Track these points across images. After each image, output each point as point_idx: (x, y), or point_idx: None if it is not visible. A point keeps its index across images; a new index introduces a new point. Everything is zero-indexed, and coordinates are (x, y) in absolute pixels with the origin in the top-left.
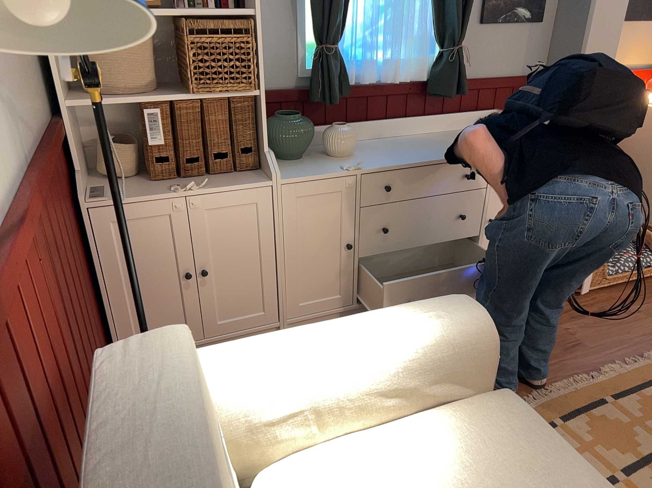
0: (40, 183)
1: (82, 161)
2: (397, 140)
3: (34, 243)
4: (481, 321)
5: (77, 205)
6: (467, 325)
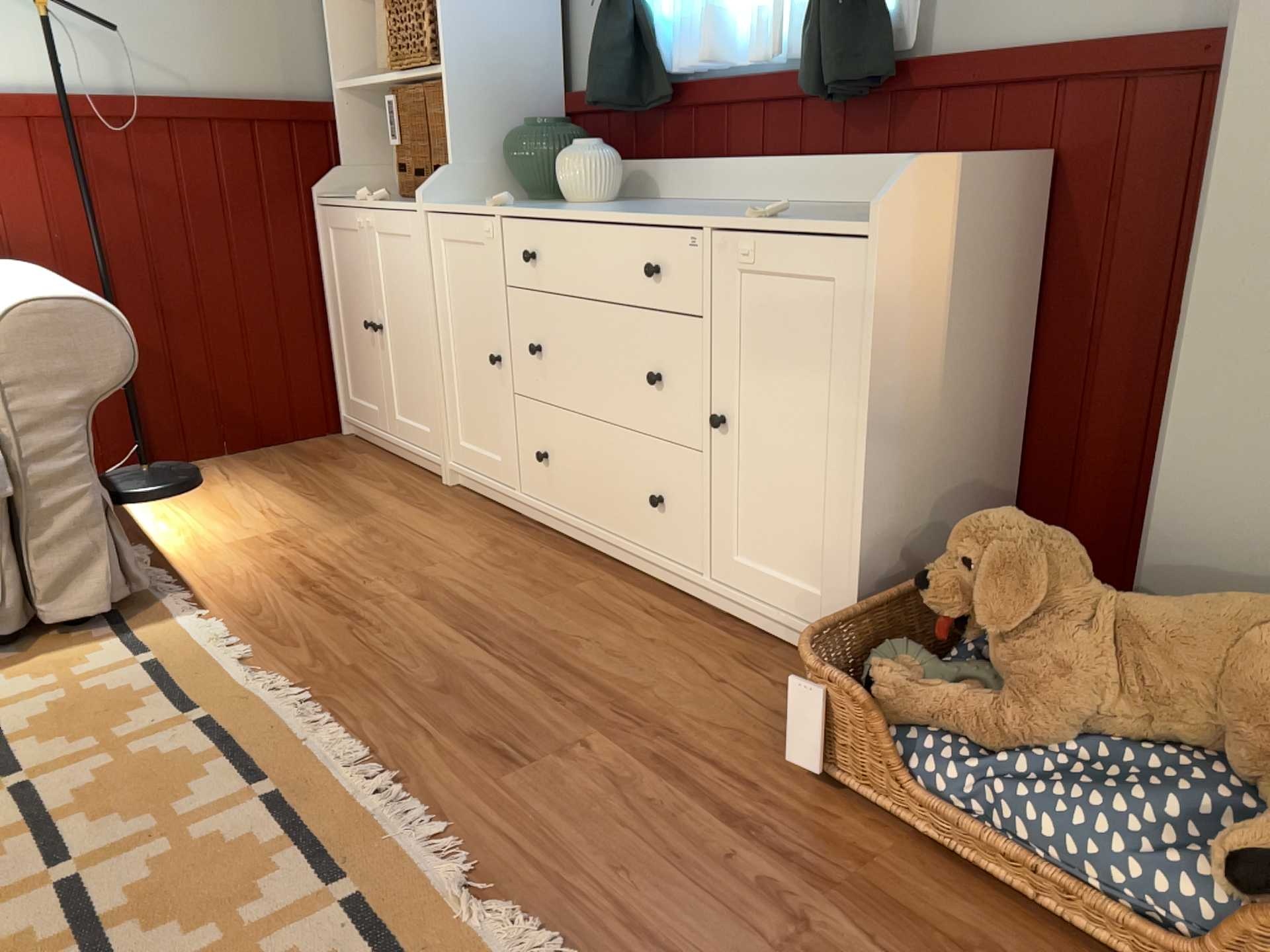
0: (108, 111)
1: (376, 166)
2: (732, 204)
3: (63, 151)
4: (15, 306)
5: (313, 201)
6: (9, 303)
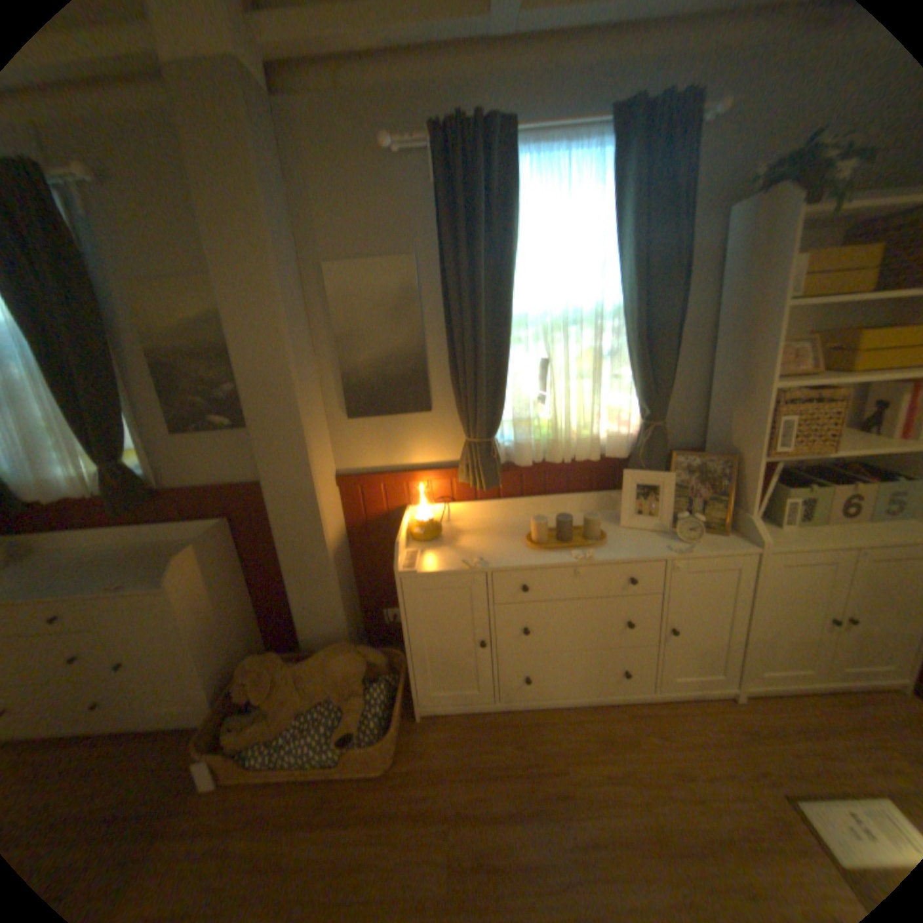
0: None
1: None
2: (86, 553)
3: None
4: None
5: None
6: None
